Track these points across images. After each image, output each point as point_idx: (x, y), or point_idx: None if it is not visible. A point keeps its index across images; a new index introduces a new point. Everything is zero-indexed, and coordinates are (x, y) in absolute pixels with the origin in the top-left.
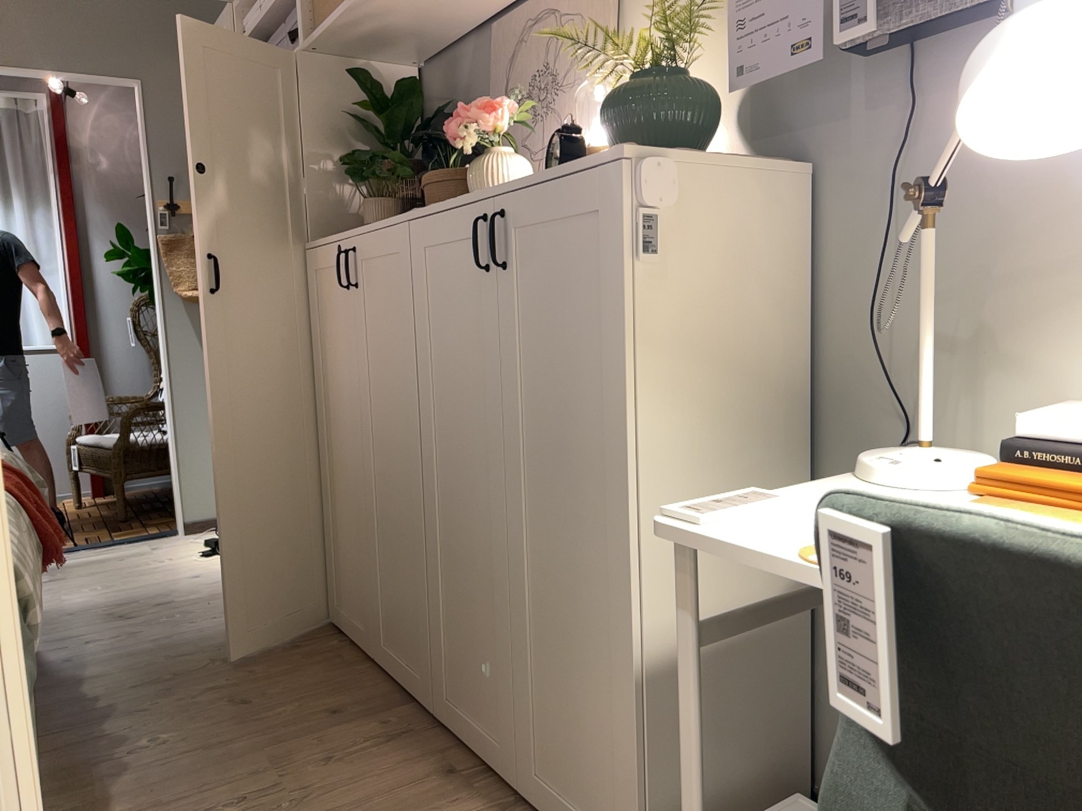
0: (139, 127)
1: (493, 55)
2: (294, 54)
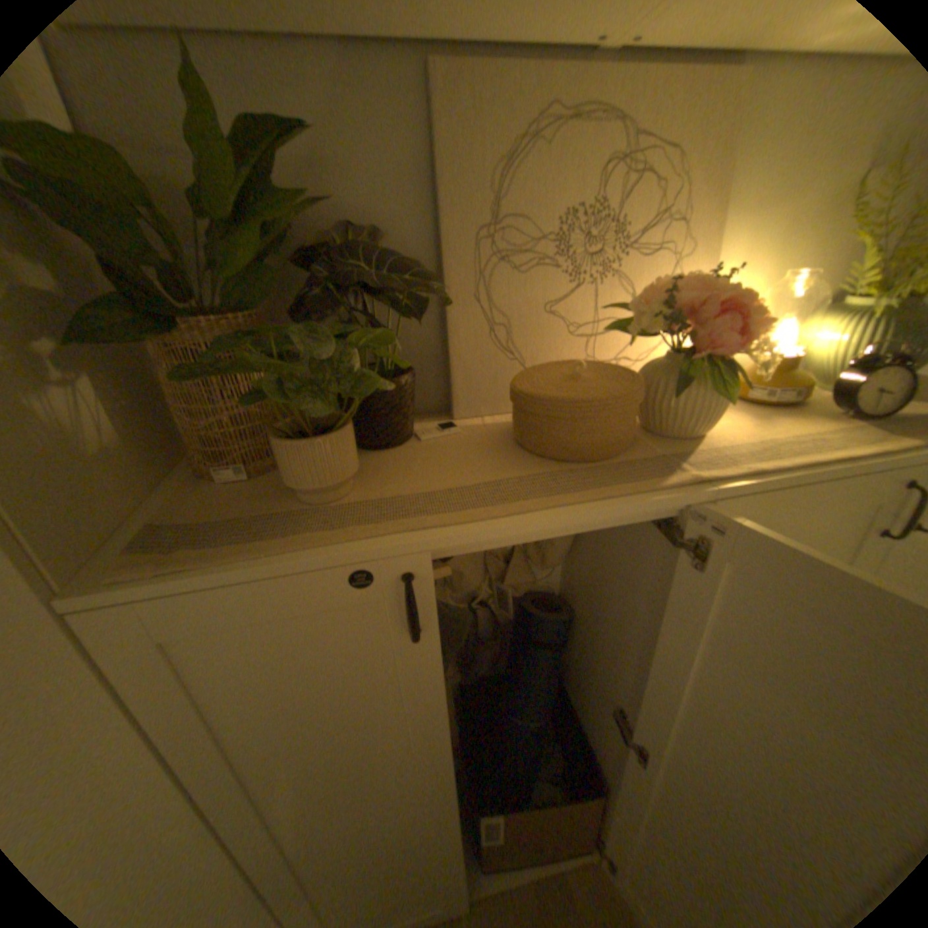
0: None
1: (444, 127)
2: None
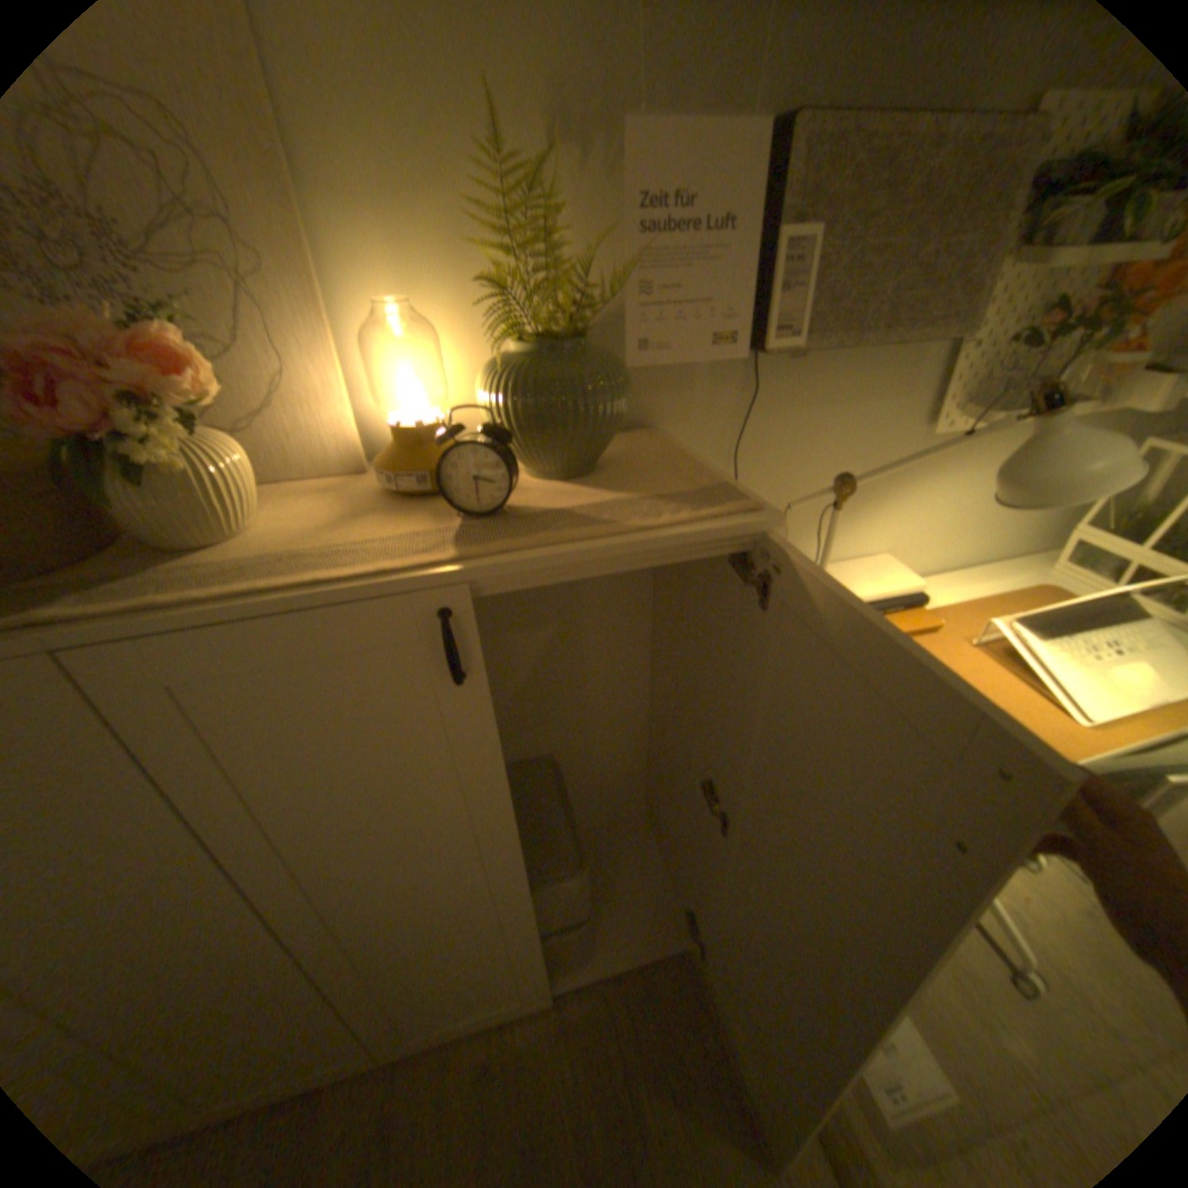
0: None
1: None
2: None
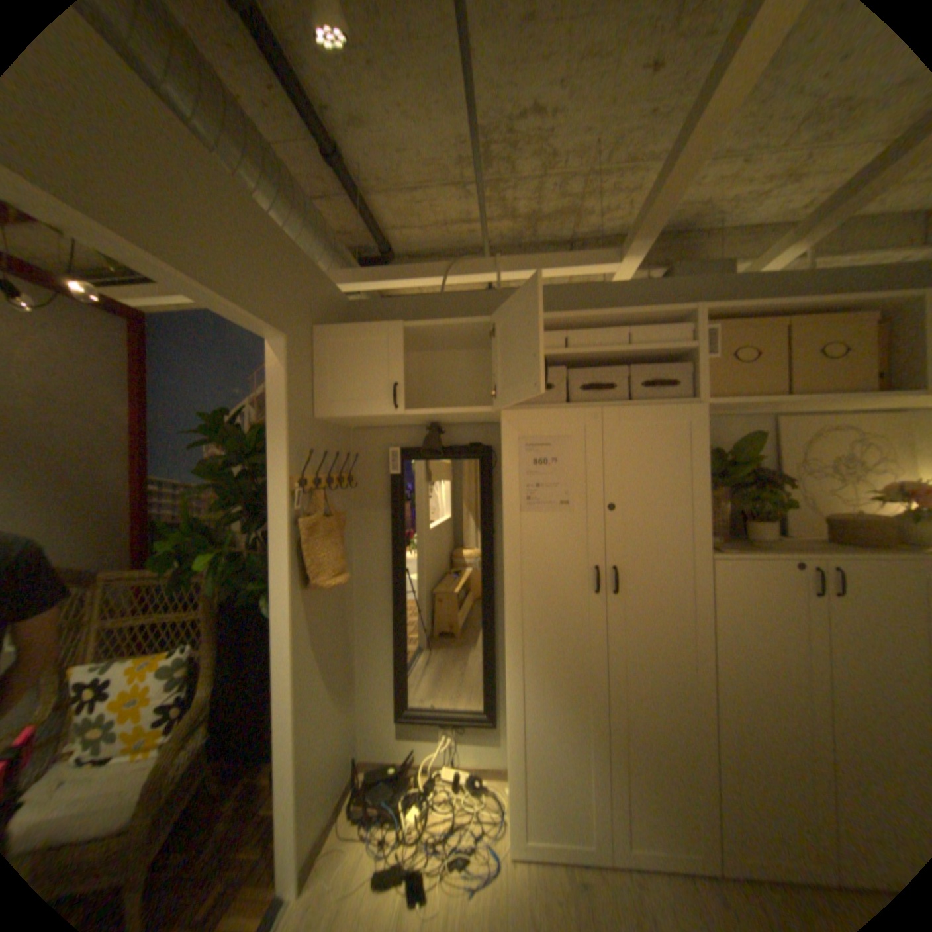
0: (276, 388)
1: (783, 436)
2: (703, 406)
